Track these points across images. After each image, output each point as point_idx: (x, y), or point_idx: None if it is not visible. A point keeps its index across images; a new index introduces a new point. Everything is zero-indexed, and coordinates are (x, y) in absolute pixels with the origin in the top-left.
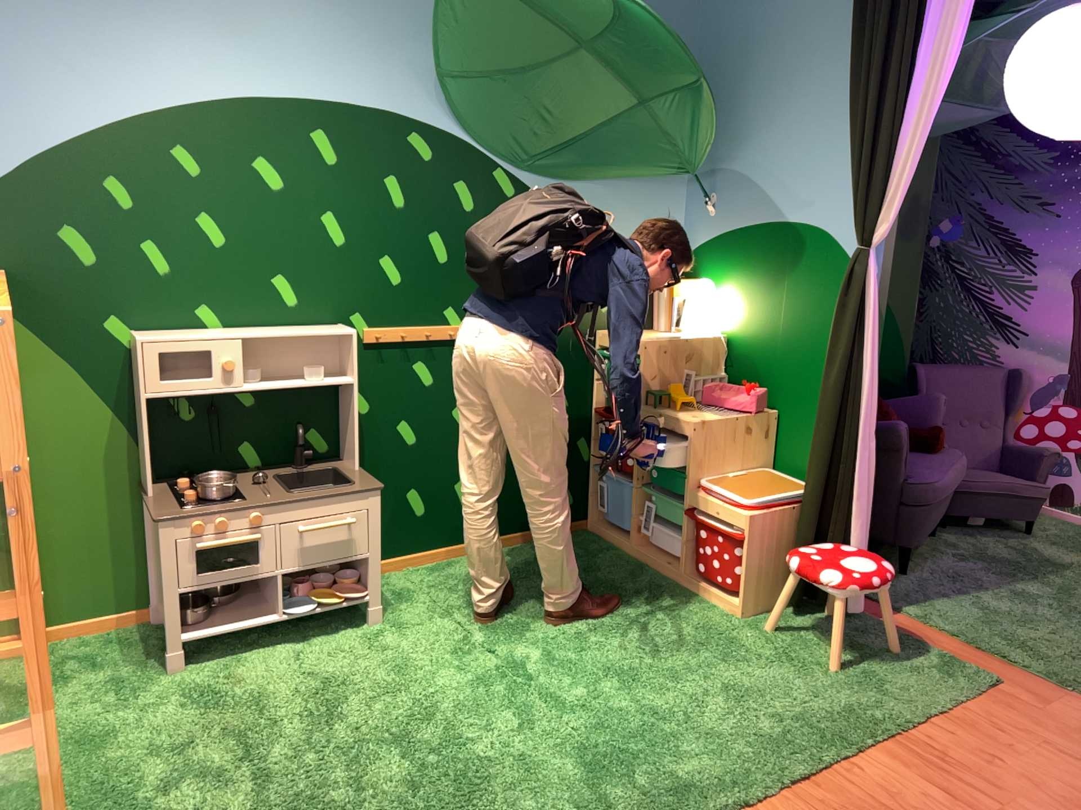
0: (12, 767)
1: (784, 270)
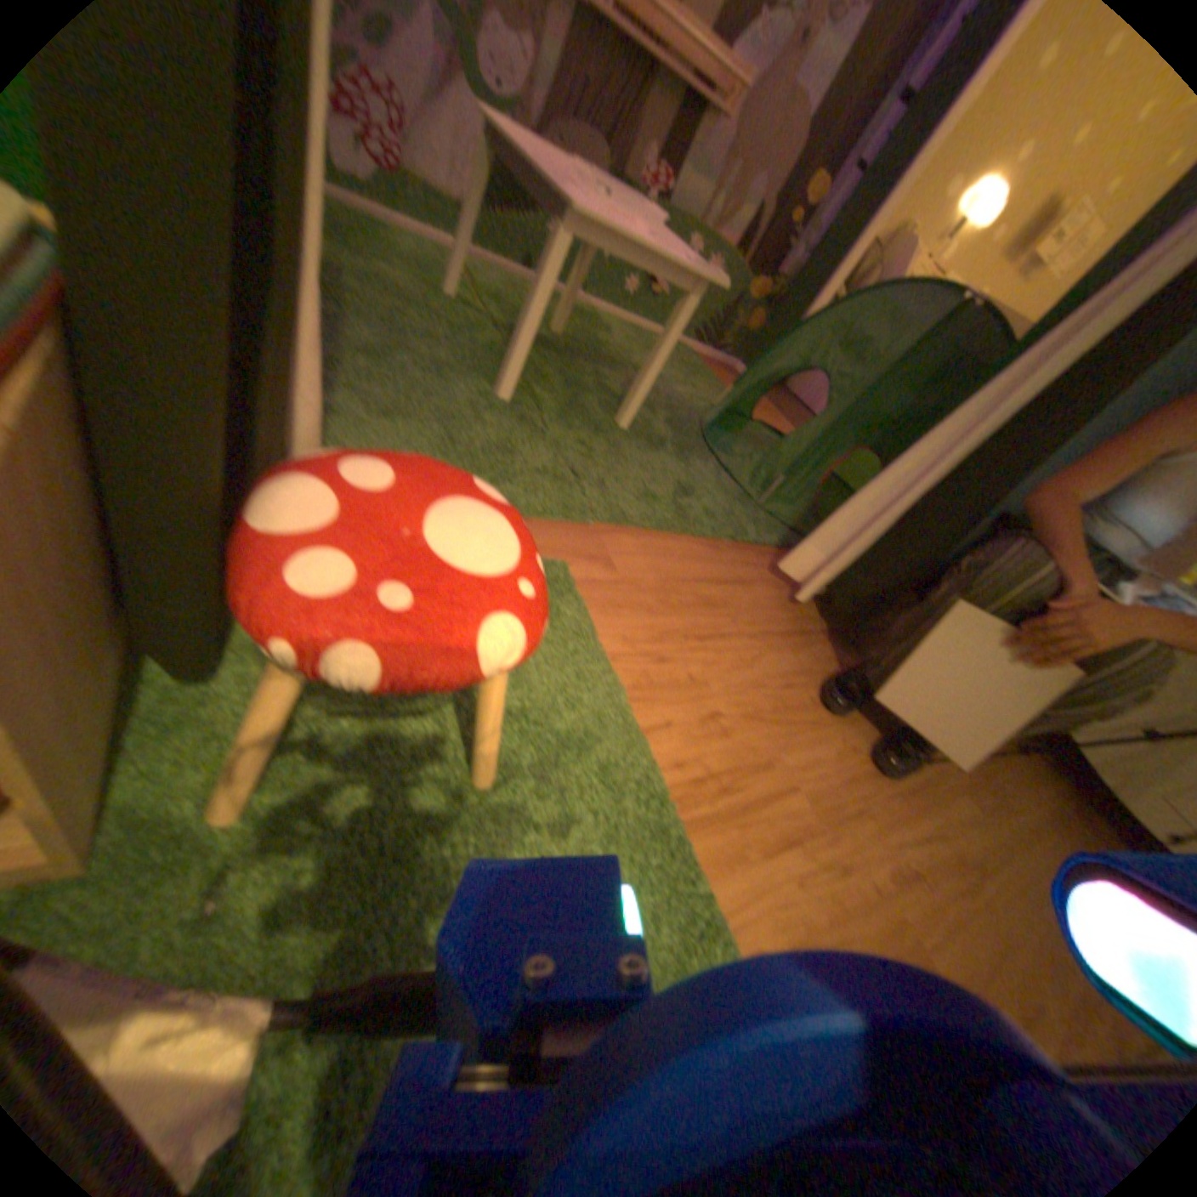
0: None
1: None
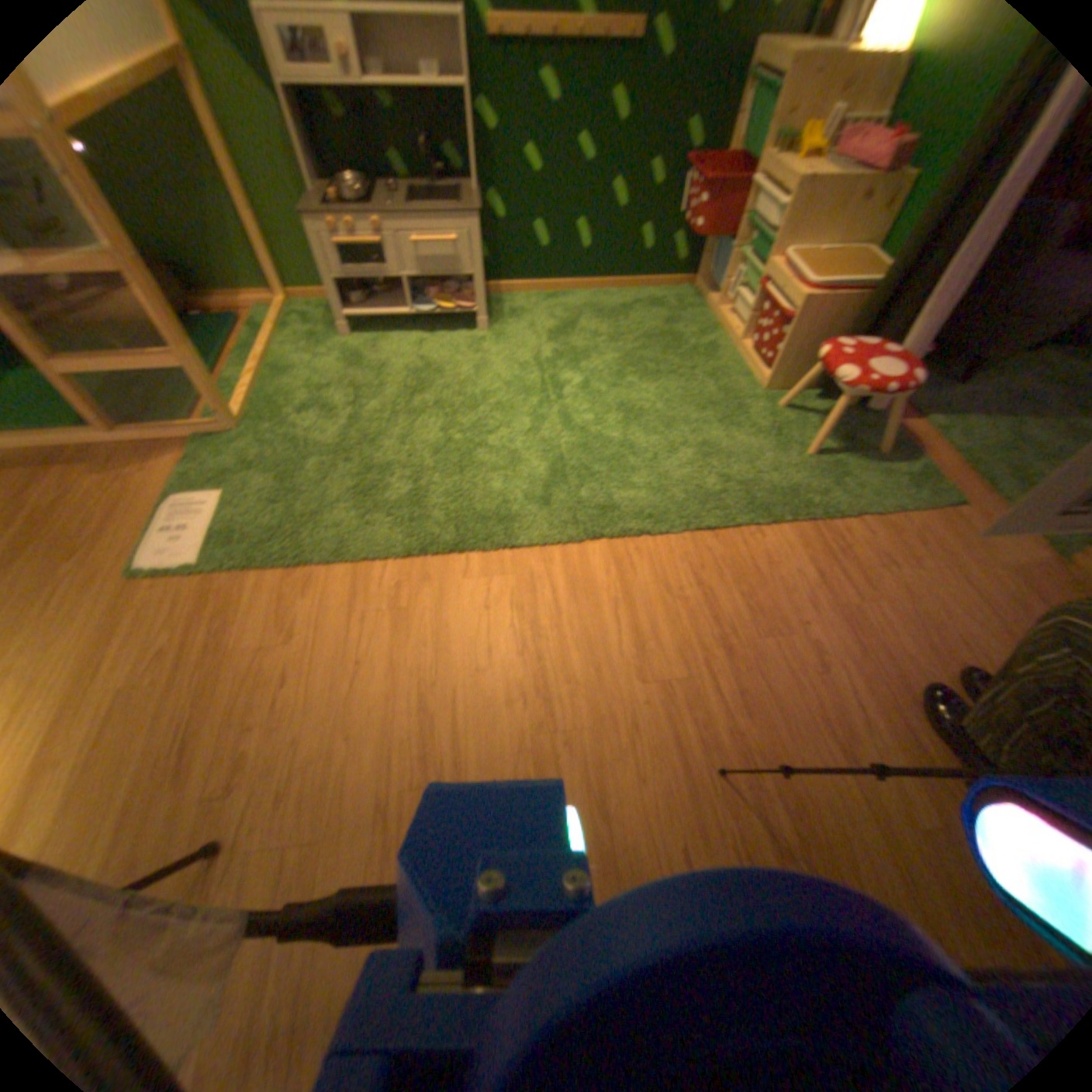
0: (220, 378)
1: None
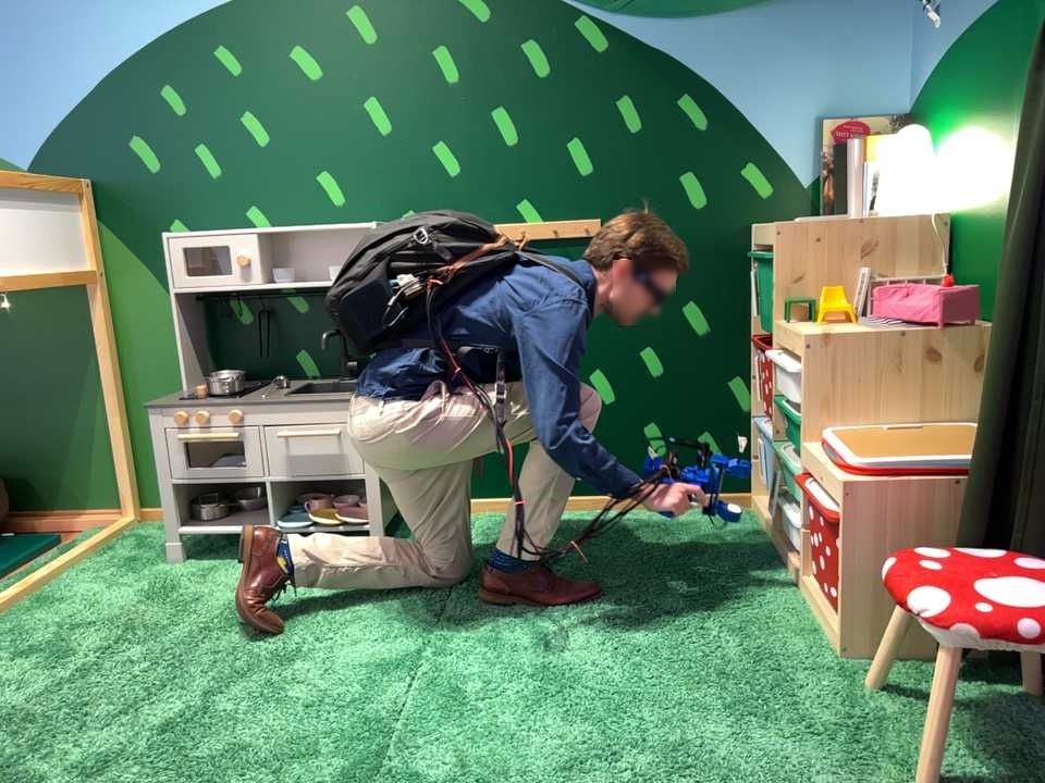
0: None
1: (1012, 64)
